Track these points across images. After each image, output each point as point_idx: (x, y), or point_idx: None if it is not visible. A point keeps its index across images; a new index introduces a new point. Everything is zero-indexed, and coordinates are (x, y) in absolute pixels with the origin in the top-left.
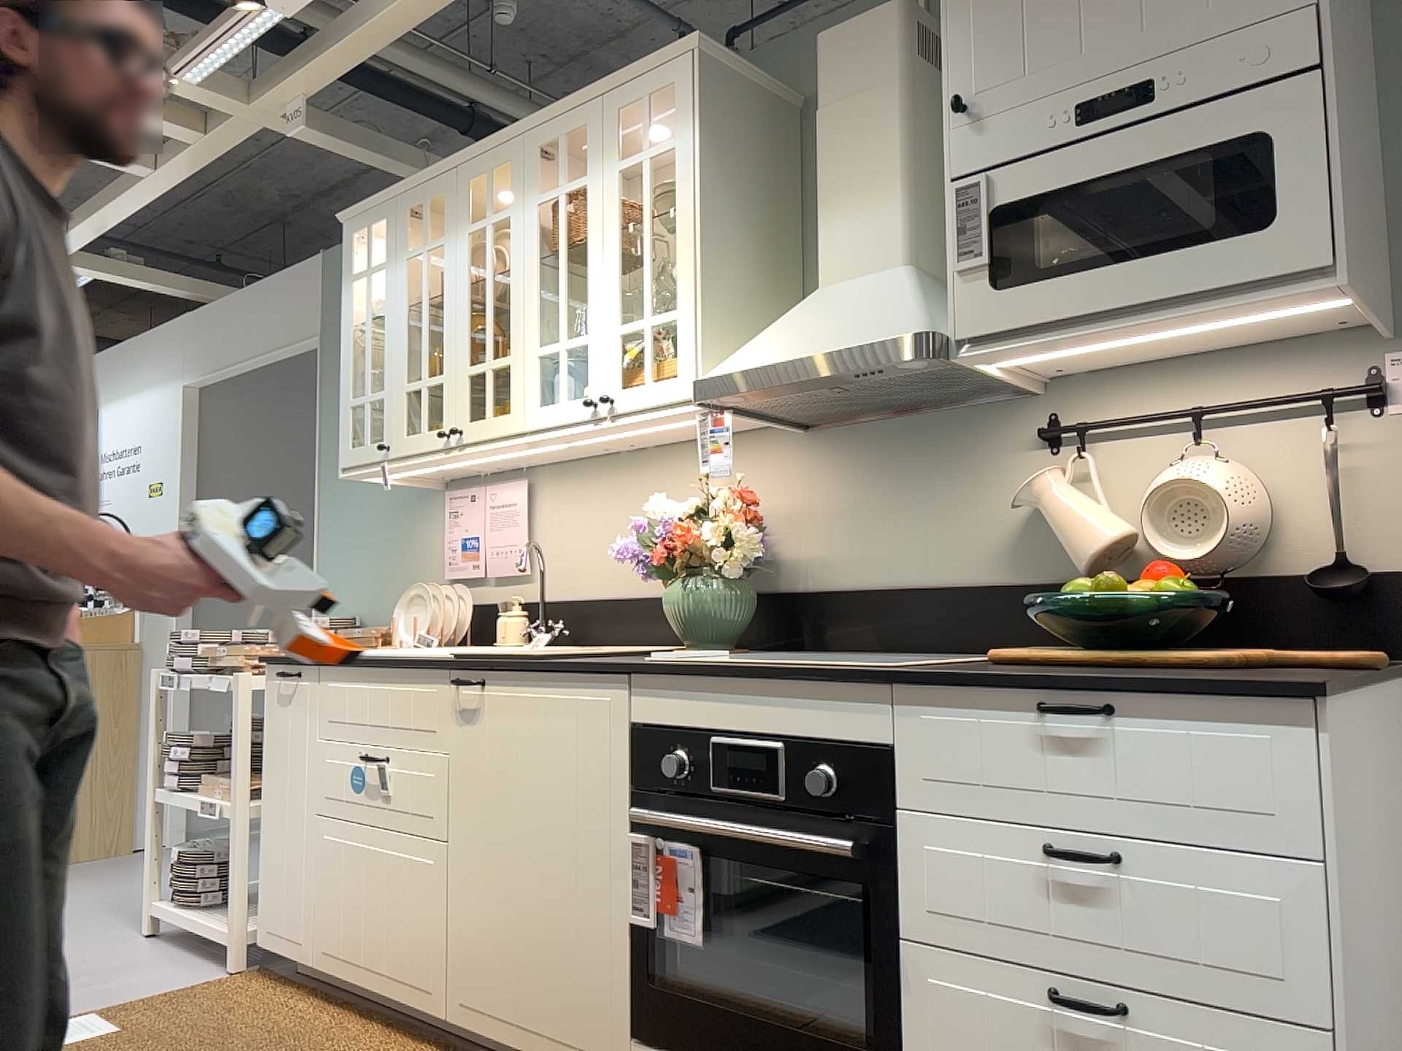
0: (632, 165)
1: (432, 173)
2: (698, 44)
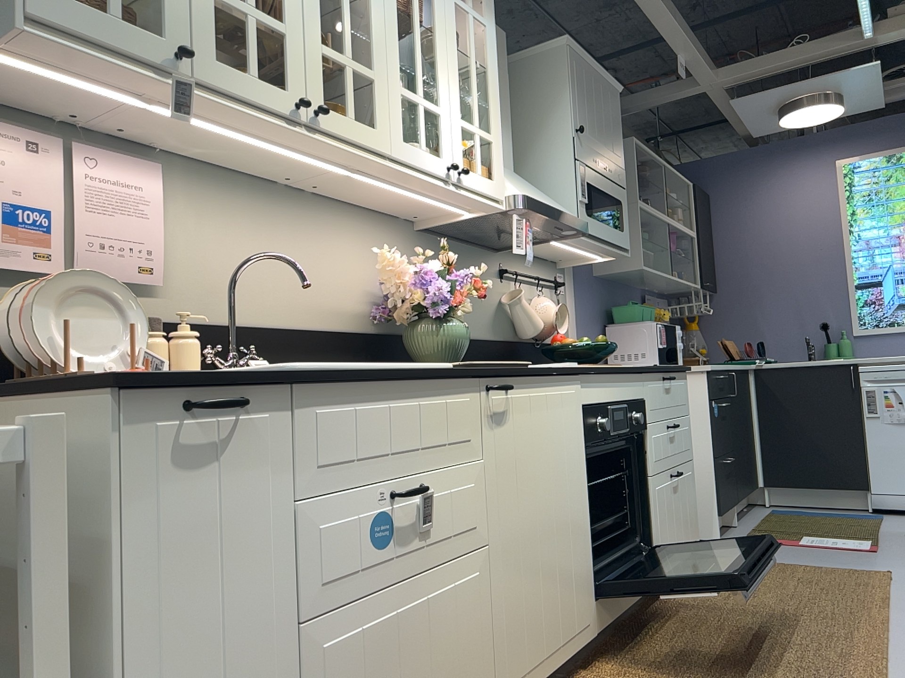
0: (463, 8)
1: None
2: None
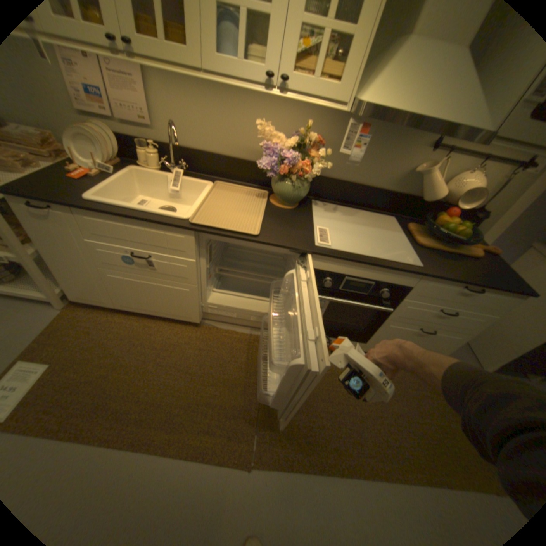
0: None
1: None
2: None
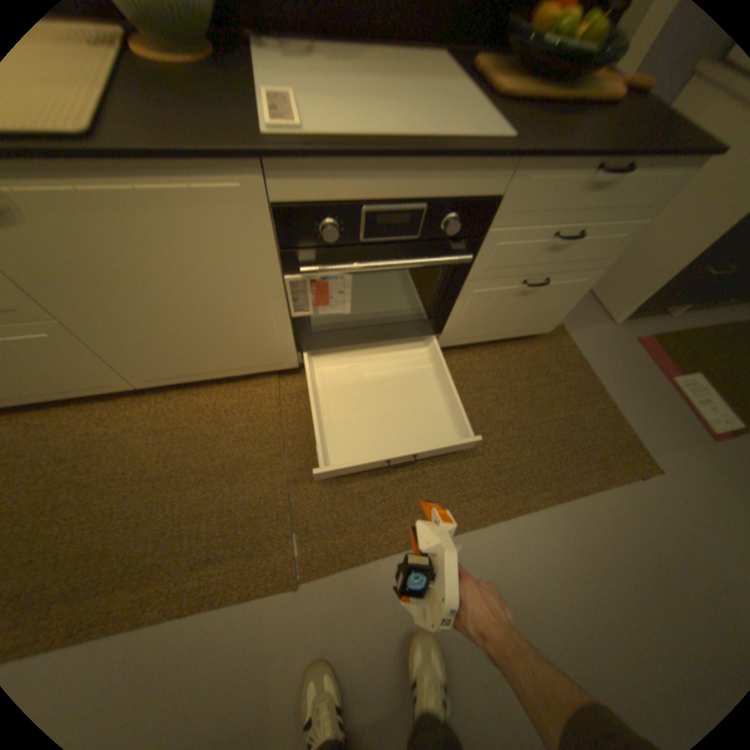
0: None
1: None
2: None
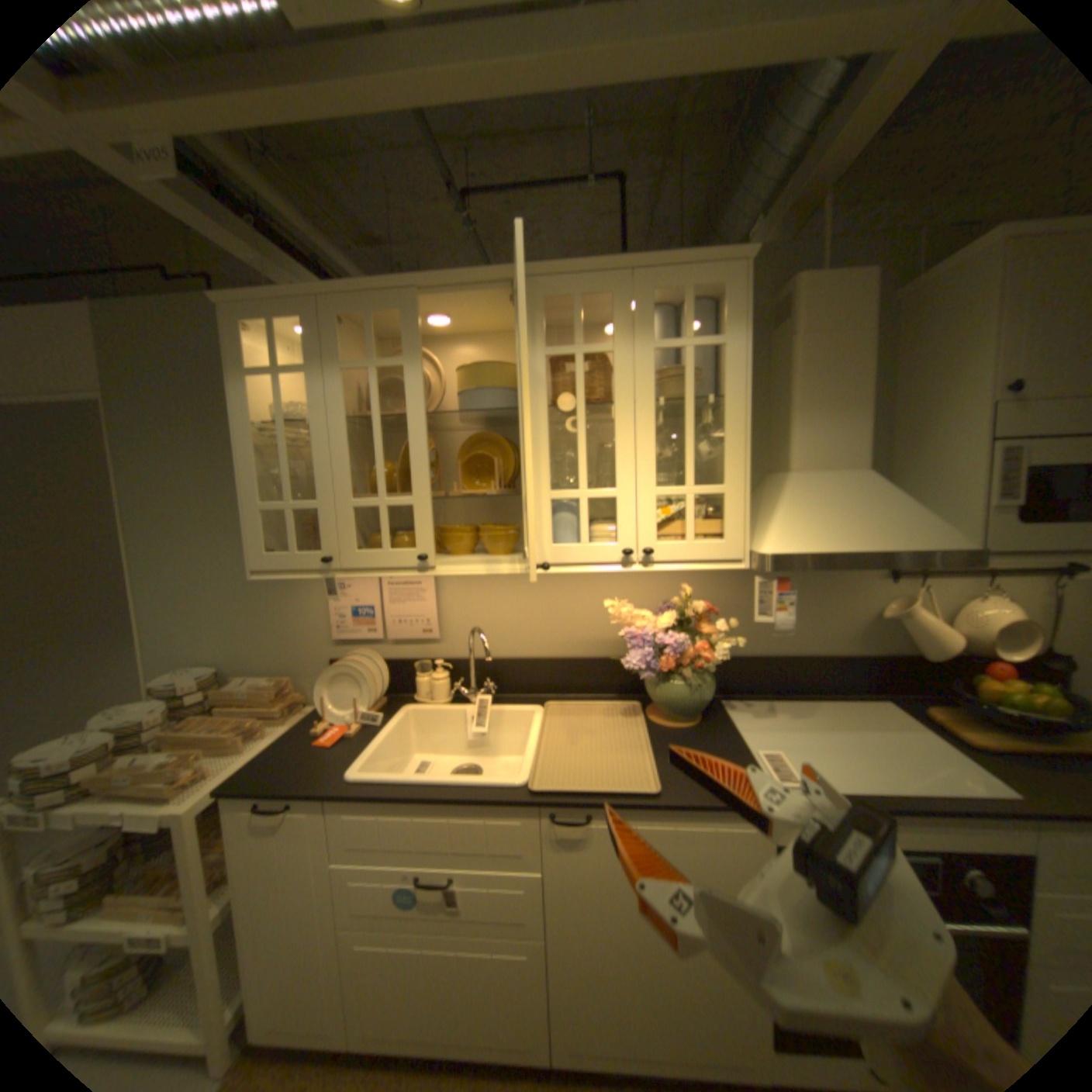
0: (672, 345)
1: (377, 282)
2: (754, 253)
